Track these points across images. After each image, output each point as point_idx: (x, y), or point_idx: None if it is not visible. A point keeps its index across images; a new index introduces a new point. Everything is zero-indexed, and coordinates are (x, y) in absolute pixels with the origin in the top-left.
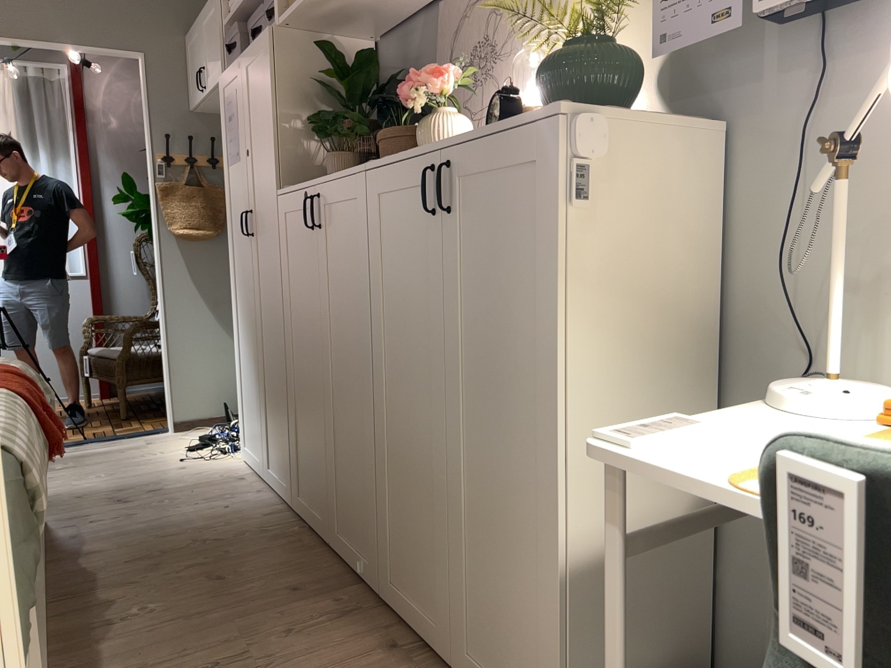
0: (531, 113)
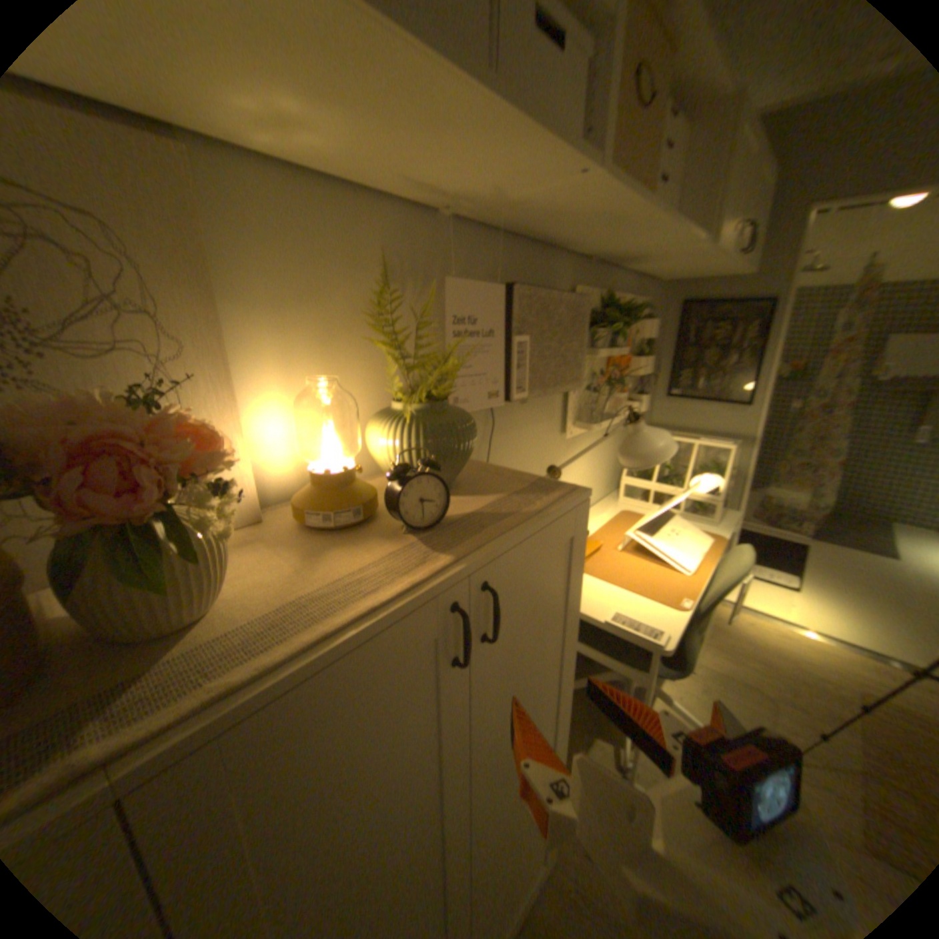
0: (570, 498)
